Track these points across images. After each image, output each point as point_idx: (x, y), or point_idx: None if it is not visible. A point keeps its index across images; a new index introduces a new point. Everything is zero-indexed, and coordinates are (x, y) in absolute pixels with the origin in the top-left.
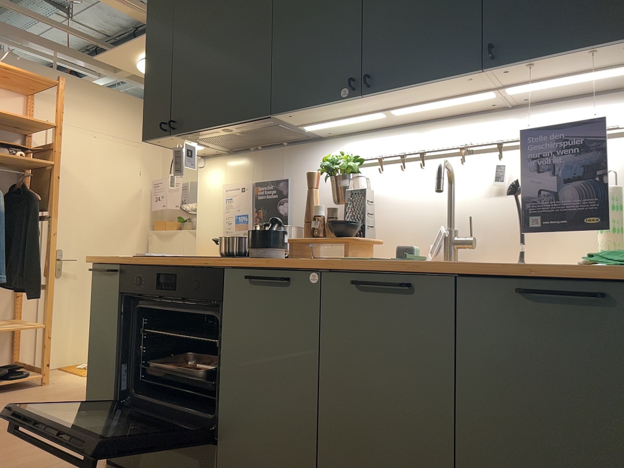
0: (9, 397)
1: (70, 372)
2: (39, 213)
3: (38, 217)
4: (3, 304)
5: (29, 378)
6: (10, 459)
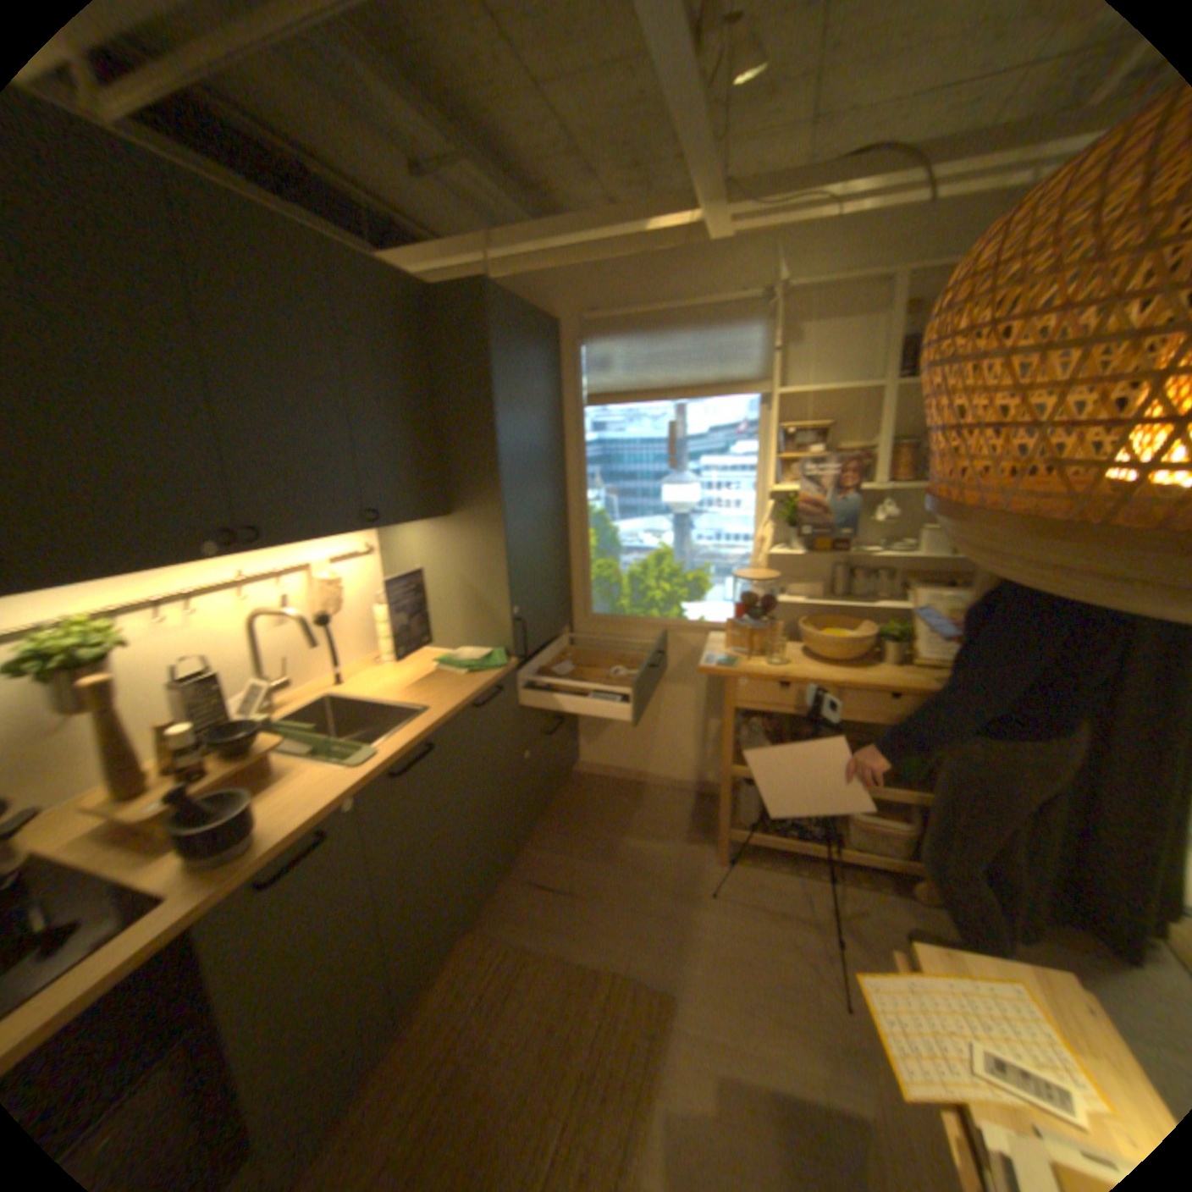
0: None
1: None
2: None
3: None
4: None
5: None
6: None
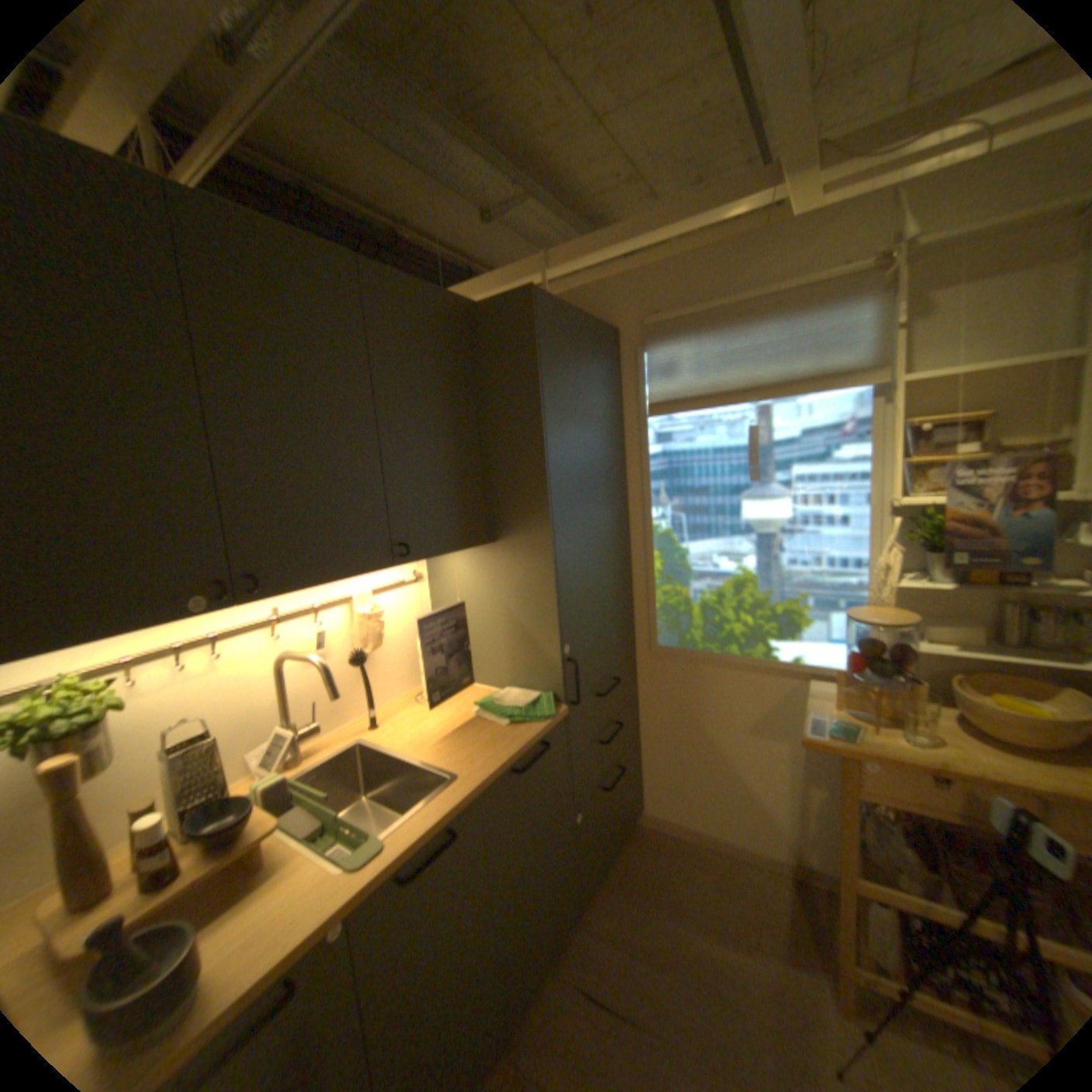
0: None
1: None
2: None
3: None
4: None
5: None
6: None
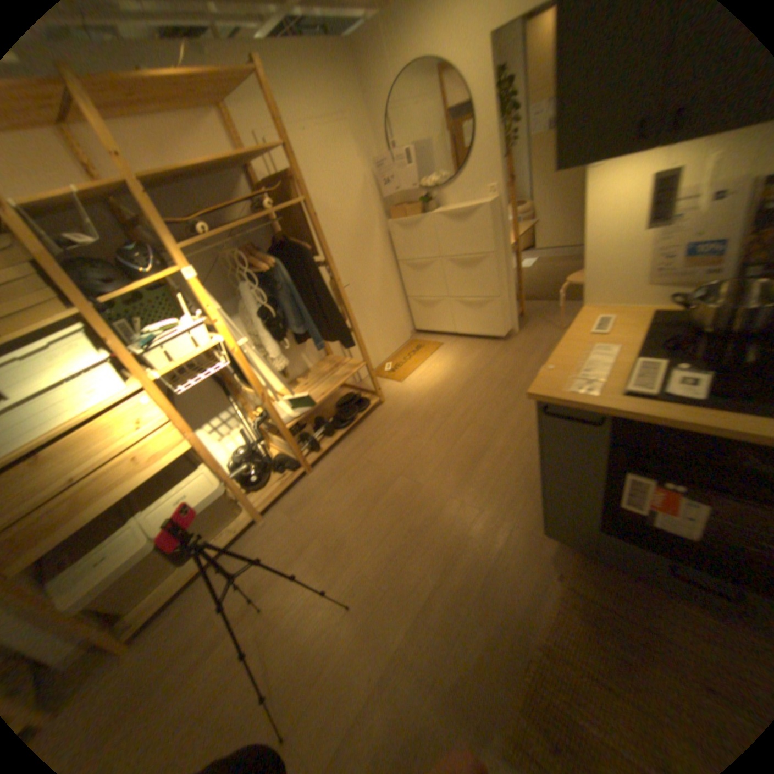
0: (372, 428)
1: (386, 379)
2: (315, 267)
3: (317, 272)
4: (314, 349)
5: (372, 404)
6: (461, 531)
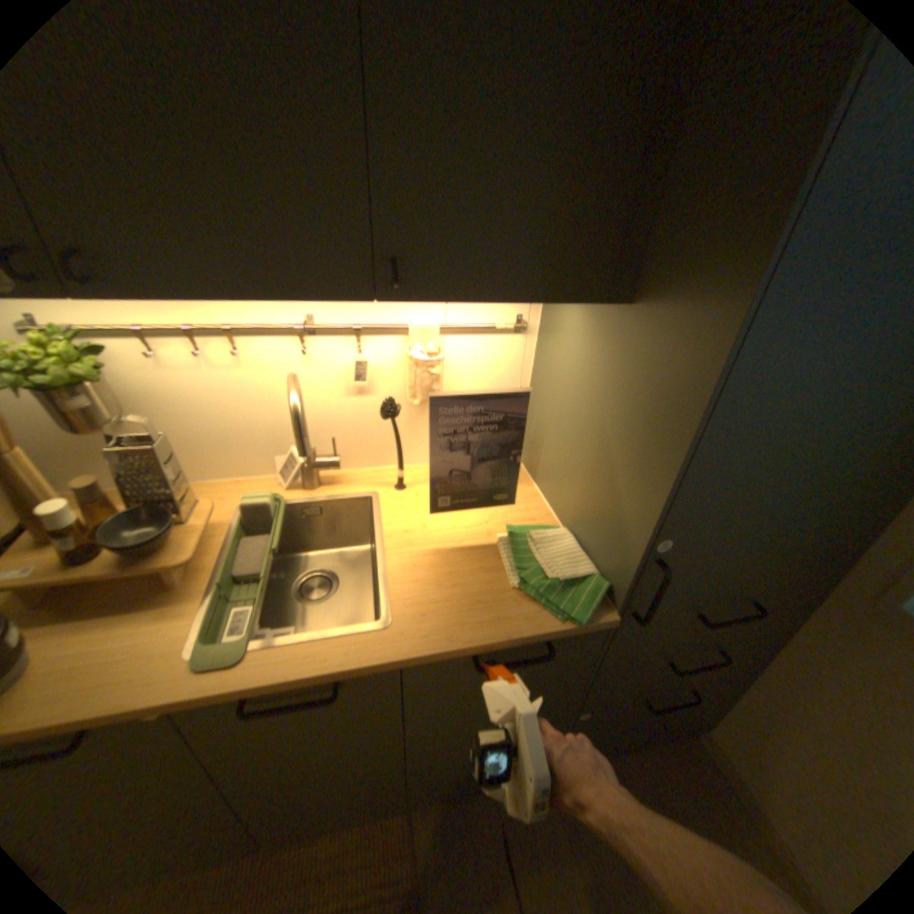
0: None
1: None
2: None
3: None
4: None
5: None
6: None
